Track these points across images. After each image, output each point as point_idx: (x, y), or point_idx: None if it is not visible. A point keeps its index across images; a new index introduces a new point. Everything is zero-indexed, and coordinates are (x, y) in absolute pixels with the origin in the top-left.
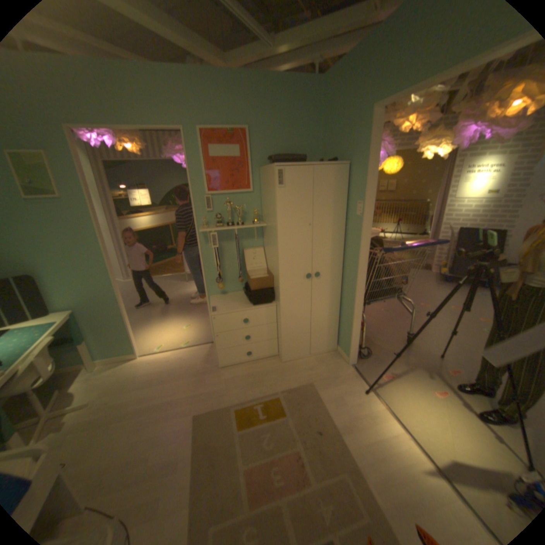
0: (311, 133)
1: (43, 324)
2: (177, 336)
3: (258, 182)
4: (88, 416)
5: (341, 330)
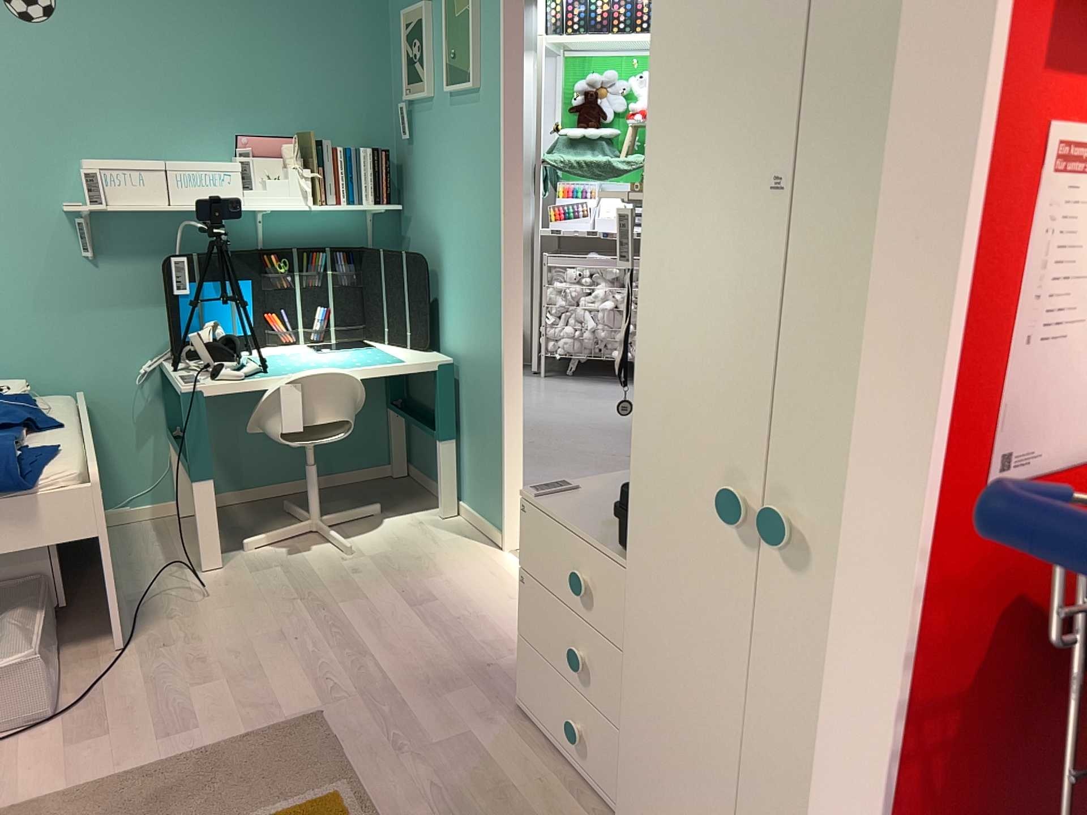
0: None
1: (395, 357)
2: None
3: None
4: (323, 566)
5: None
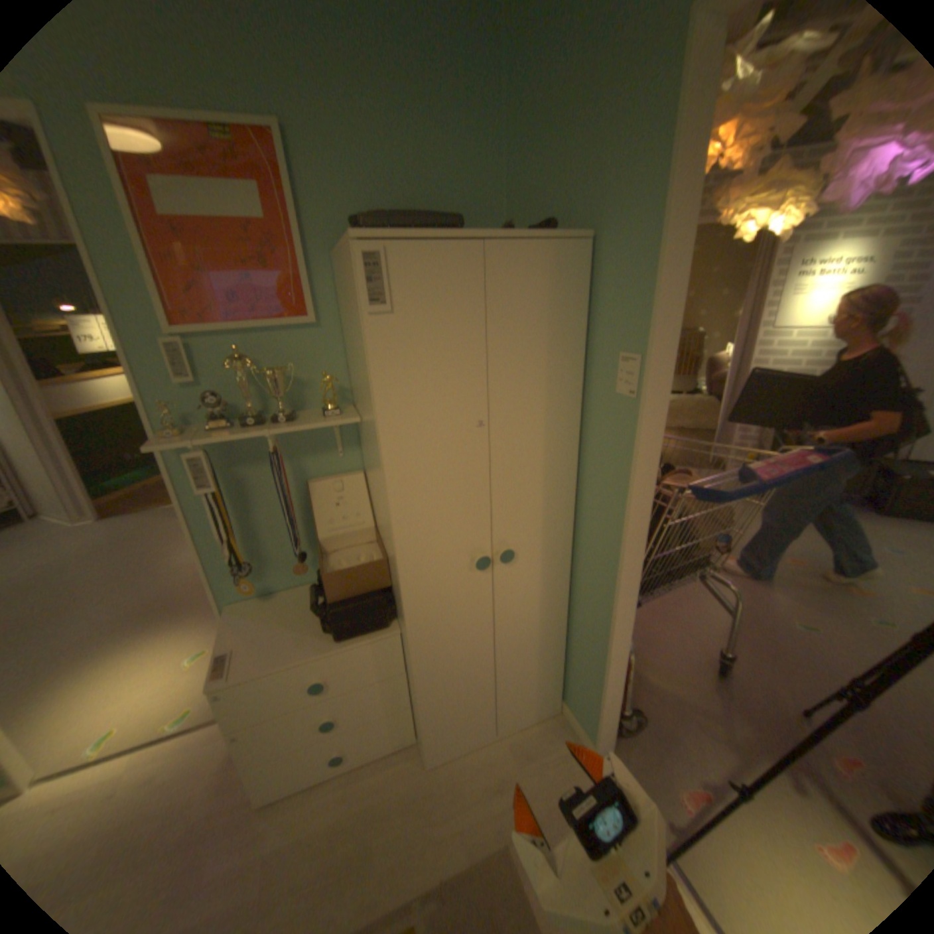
0: (476, 156)
1: None
2: (162, 696)
3: (334, 296)
4: None
5: (573, 673)
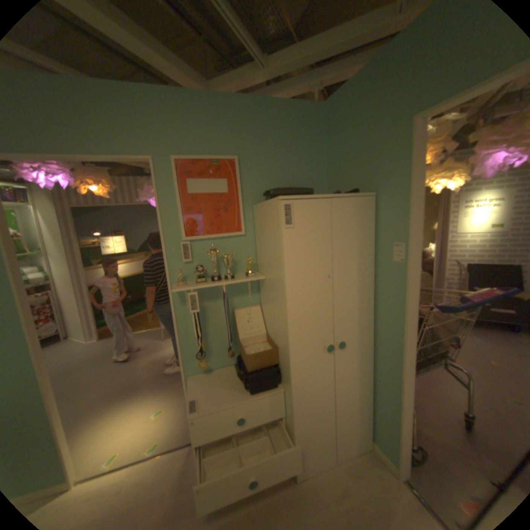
0: (314, 165)
1: None
2: (141, 435)
3: (253, 223)
4: None
5: (379, 421)
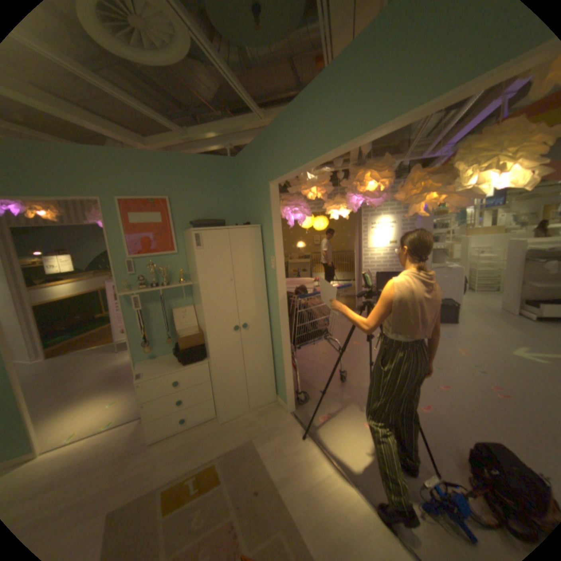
0: (229, 202)
1: None
2: (97, 419)
3: (183, 245)
4: None
5: (277, 379)
